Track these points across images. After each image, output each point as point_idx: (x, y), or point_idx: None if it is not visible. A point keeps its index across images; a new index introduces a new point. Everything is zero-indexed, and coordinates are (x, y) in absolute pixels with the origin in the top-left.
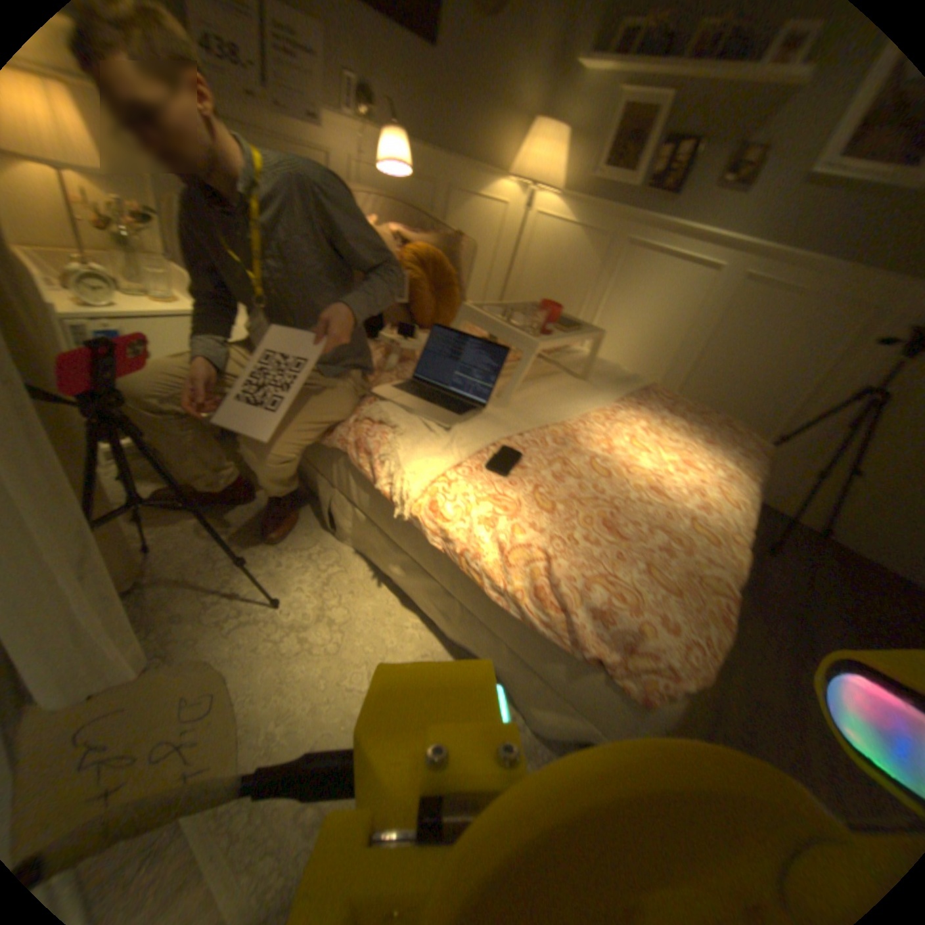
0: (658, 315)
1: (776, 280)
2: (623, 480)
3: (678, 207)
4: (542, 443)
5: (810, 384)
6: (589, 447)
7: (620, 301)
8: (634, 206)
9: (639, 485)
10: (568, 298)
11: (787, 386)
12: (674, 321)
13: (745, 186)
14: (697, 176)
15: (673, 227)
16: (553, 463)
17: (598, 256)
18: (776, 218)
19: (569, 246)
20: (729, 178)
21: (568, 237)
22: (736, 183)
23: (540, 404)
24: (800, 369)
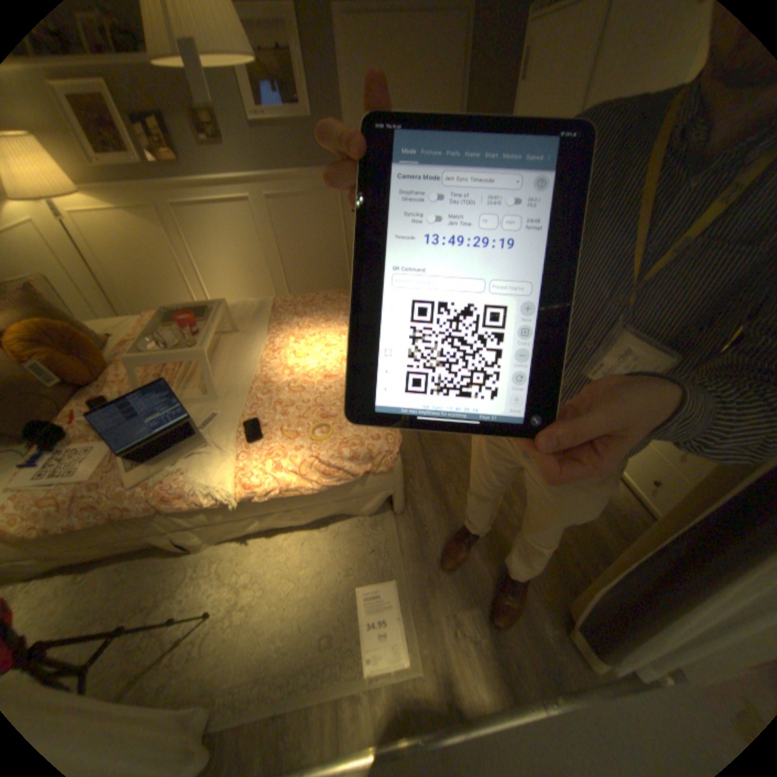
0: (235, 246)
1: (282, 192)
2: (311, 384)
3: (184, 168)
4: (259, 401)
5: (342, 241)
6: (281, 380)
7: (202, 249)
8: (150, 179)
9: (319, 381)
10: (161, 266)
11: (334, 248)
12: (248, 244)
13: (216, 139)
14: (178, 142)
15: (193, 184)
16: (276, 409)
17: (156, 226)
18: (251, 155)
19: (125, 229)
20: (201, 137)
21: (117, 222)
22: (208, 140)
23: (233, 377)
24: (332, 236)
